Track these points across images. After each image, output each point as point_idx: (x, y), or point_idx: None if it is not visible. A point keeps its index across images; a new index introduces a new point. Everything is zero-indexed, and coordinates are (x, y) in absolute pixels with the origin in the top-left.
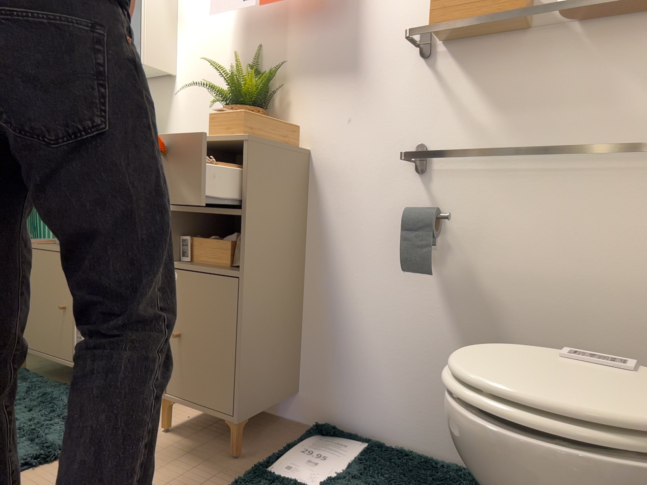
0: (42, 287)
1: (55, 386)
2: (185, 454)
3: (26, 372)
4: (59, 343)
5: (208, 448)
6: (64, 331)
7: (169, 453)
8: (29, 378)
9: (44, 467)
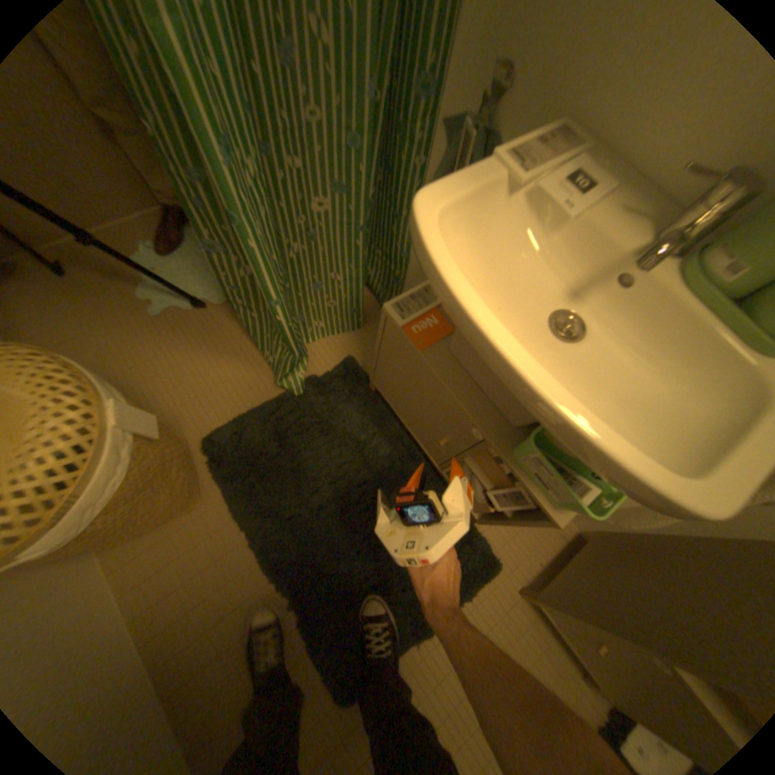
0: (418, 391)
1: (415, 461)
2: (545, 659)
3: (382, 409)
4: (428, 443)
5: (565, 651)
6: (437, 447)
7: (531, 649)
8: (387, 427)
9: (428, 645)
